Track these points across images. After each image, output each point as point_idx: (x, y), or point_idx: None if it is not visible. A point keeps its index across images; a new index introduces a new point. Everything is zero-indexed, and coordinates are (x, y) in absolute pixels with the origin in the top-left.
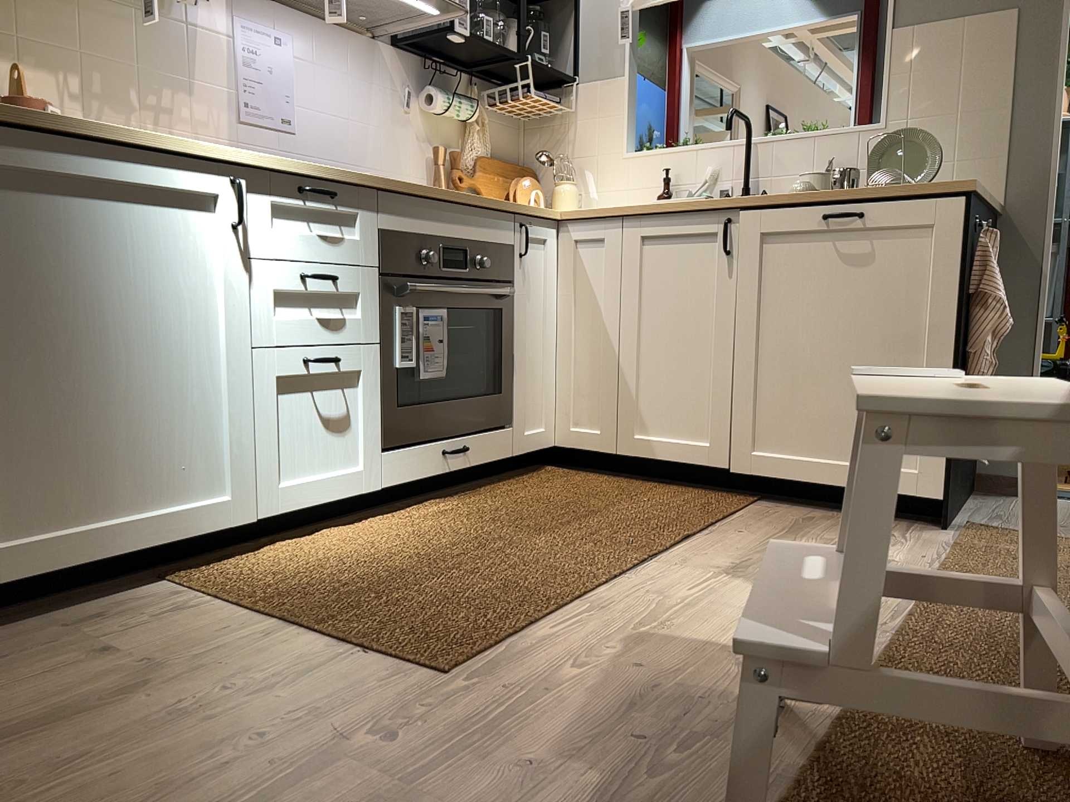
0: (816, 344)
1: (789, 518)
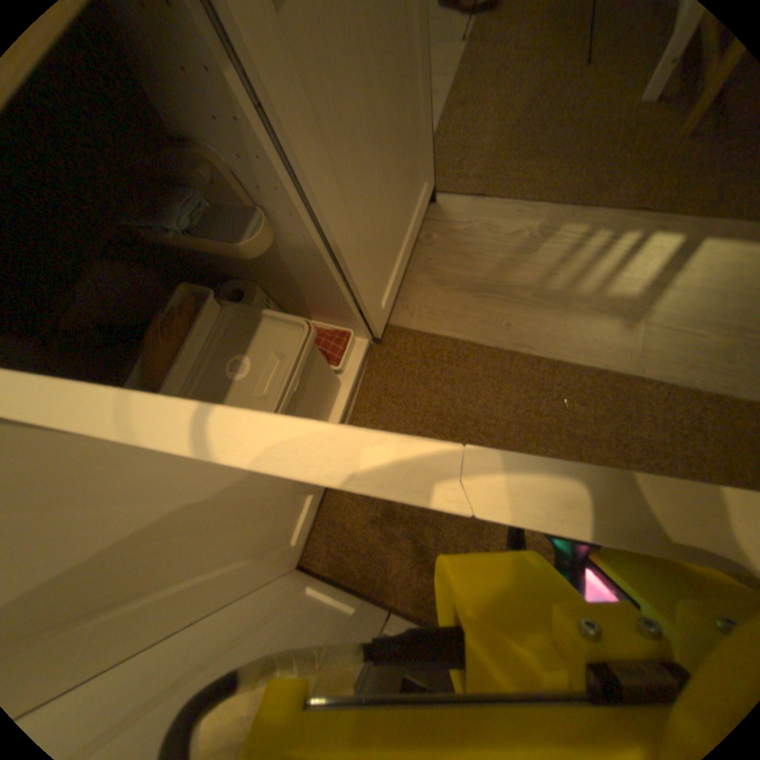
0: (379, 151)
1: (456, 293)
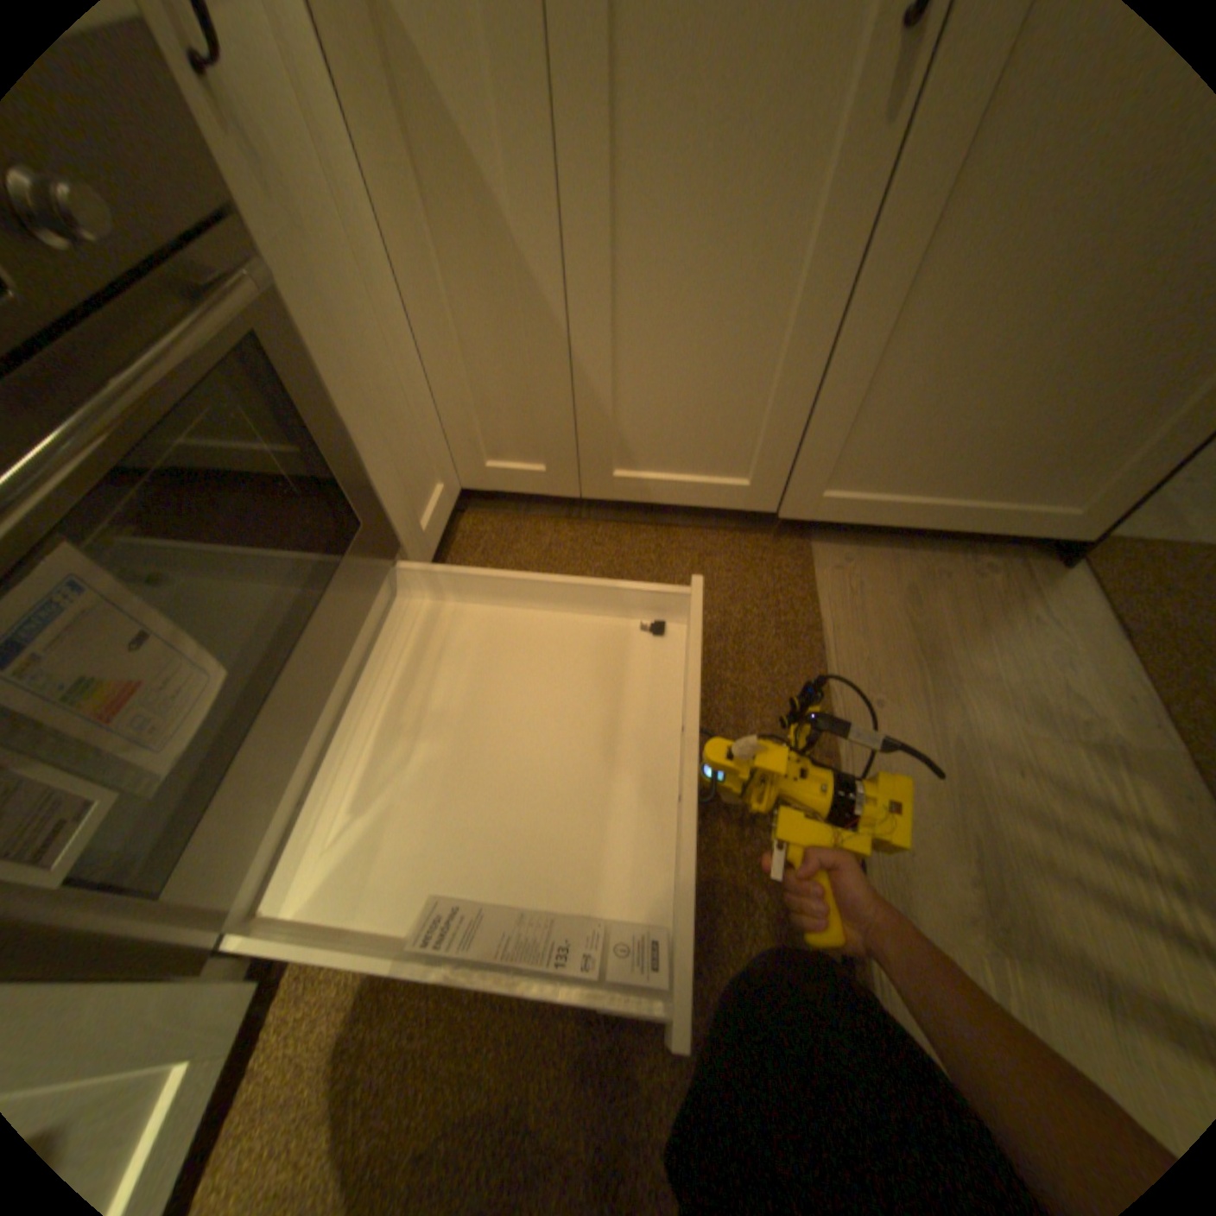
0: (1024, 316)
1: (893, 618)
